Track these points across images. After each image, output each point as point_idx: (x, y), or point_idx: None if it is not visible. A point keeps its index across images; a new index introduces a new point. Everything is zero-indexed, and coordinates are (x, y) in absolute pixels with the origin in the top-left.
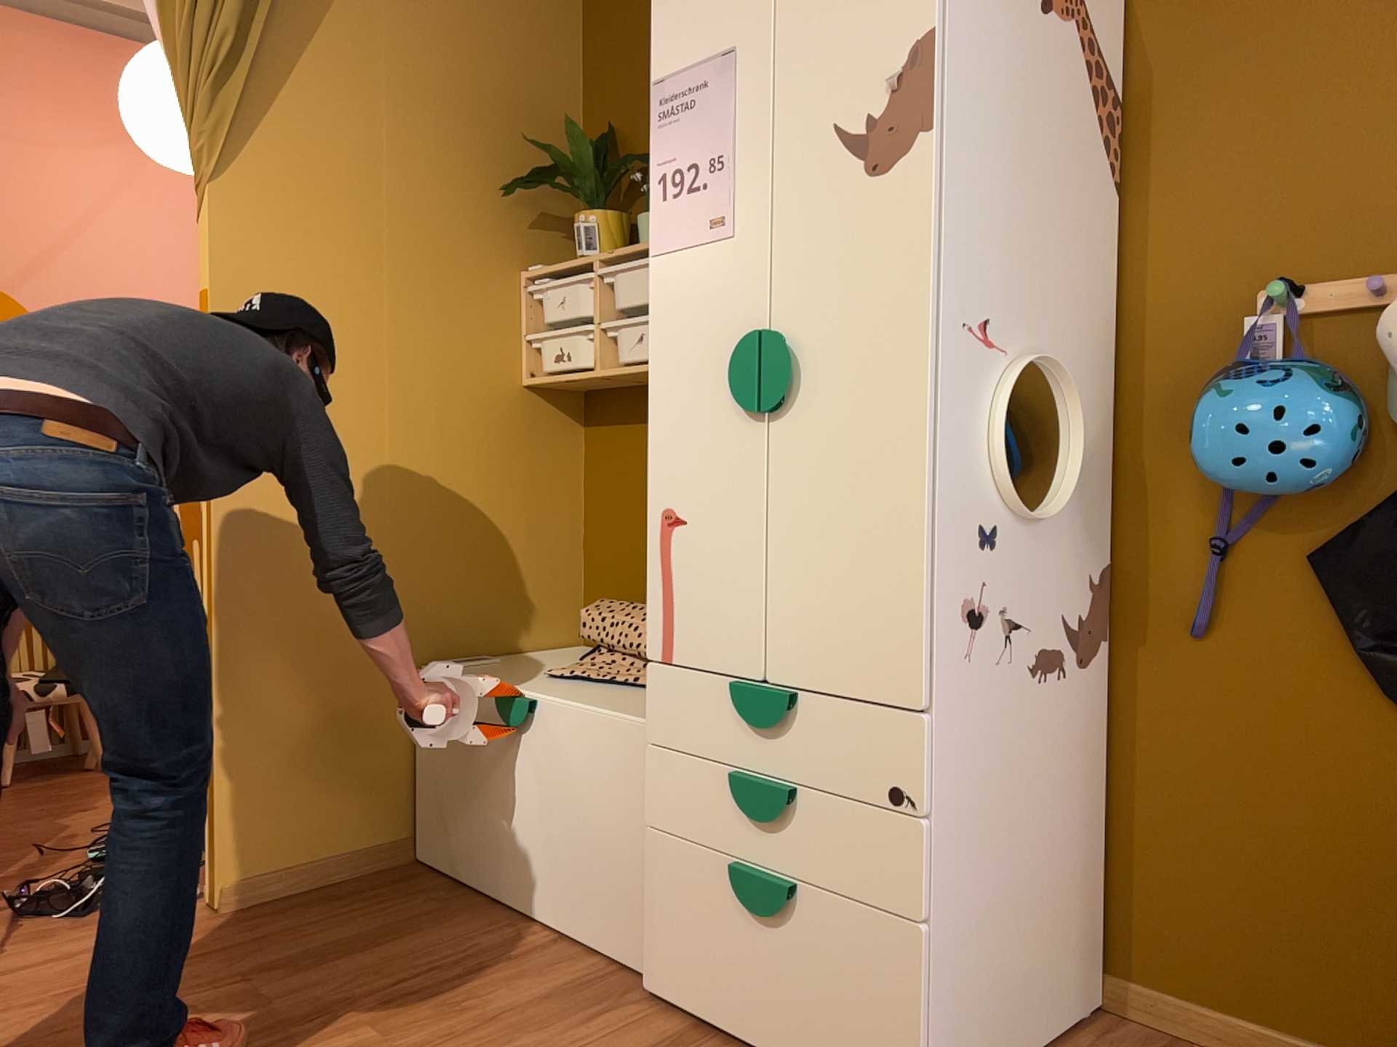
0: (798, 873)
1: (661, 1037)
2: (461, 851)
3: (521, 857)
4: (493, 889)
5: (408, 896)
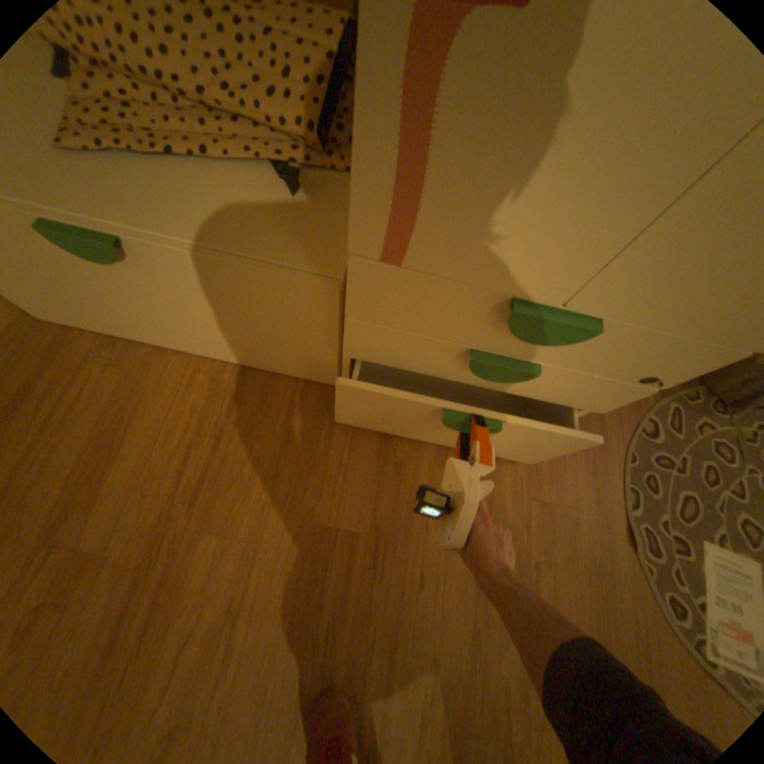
0: (507, 391)
1: (376, 432)
2: (95, 322)
3: (177, 333)
4: (154, 342)
5: (82, 370)
